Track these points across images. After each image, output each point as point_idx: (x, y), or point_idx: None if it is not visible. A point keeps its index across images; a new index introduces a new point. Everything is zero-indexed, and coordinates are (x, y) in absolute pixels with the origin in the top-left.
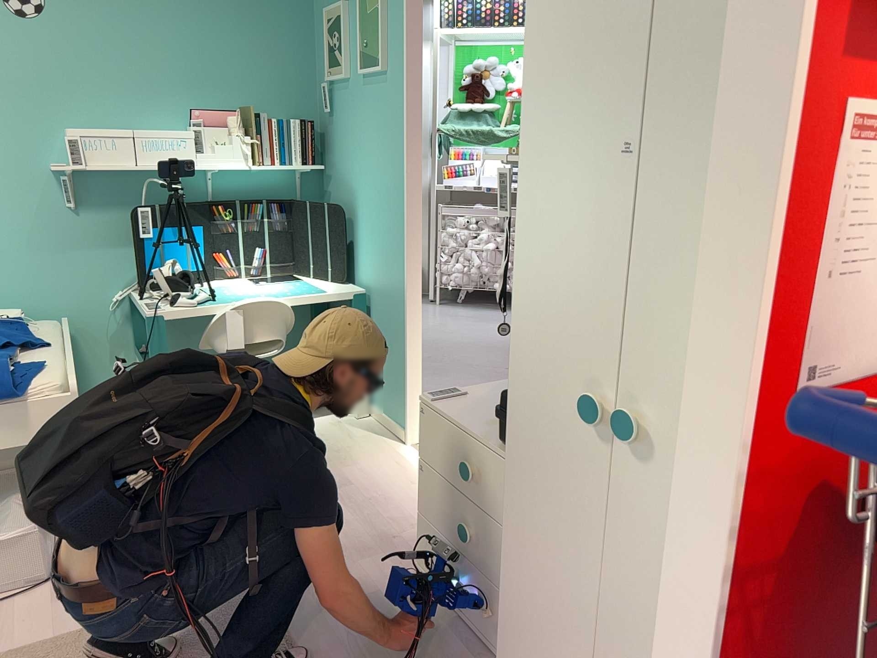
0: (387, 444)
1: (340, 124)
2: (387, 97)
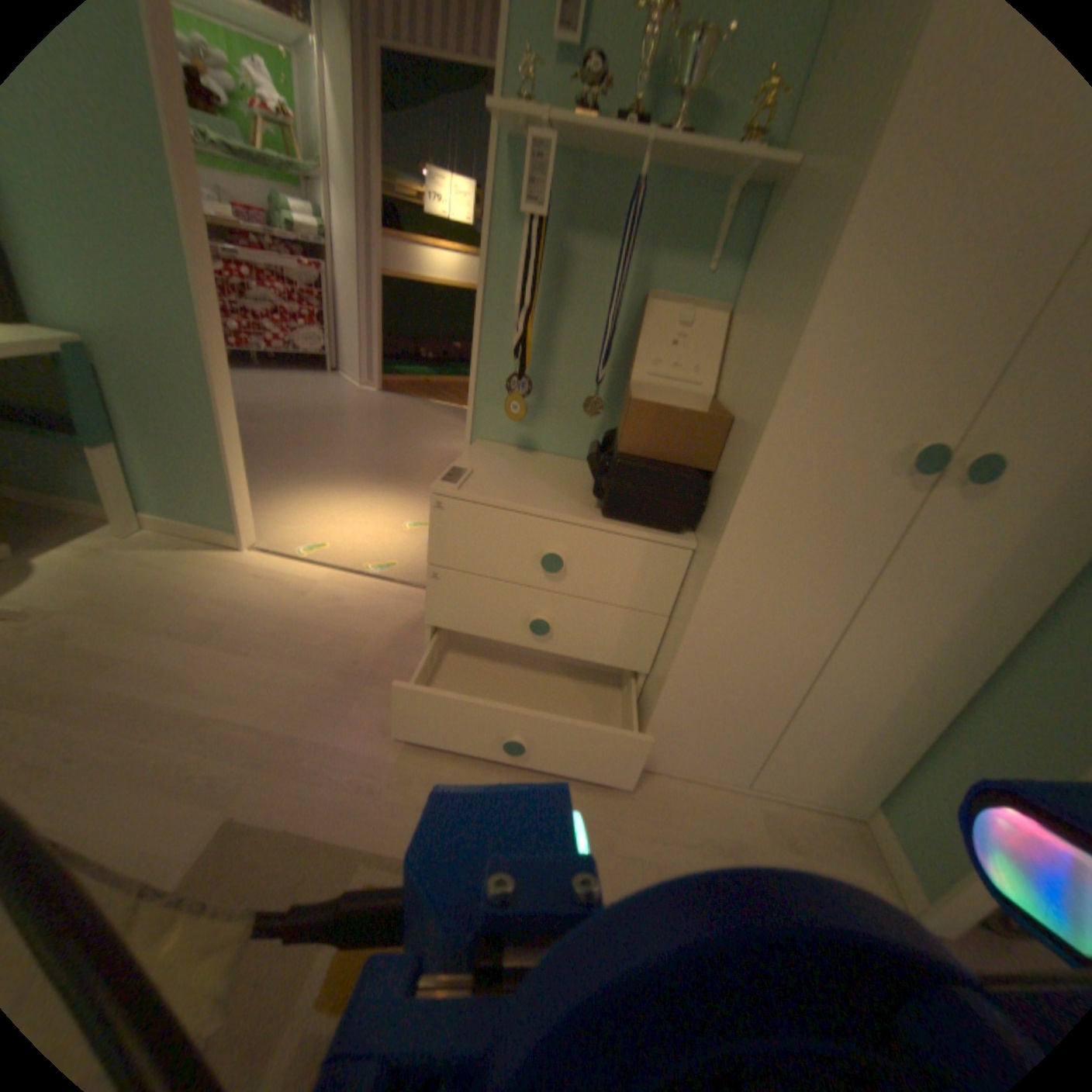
0: (212, 558)
1: None
2: None
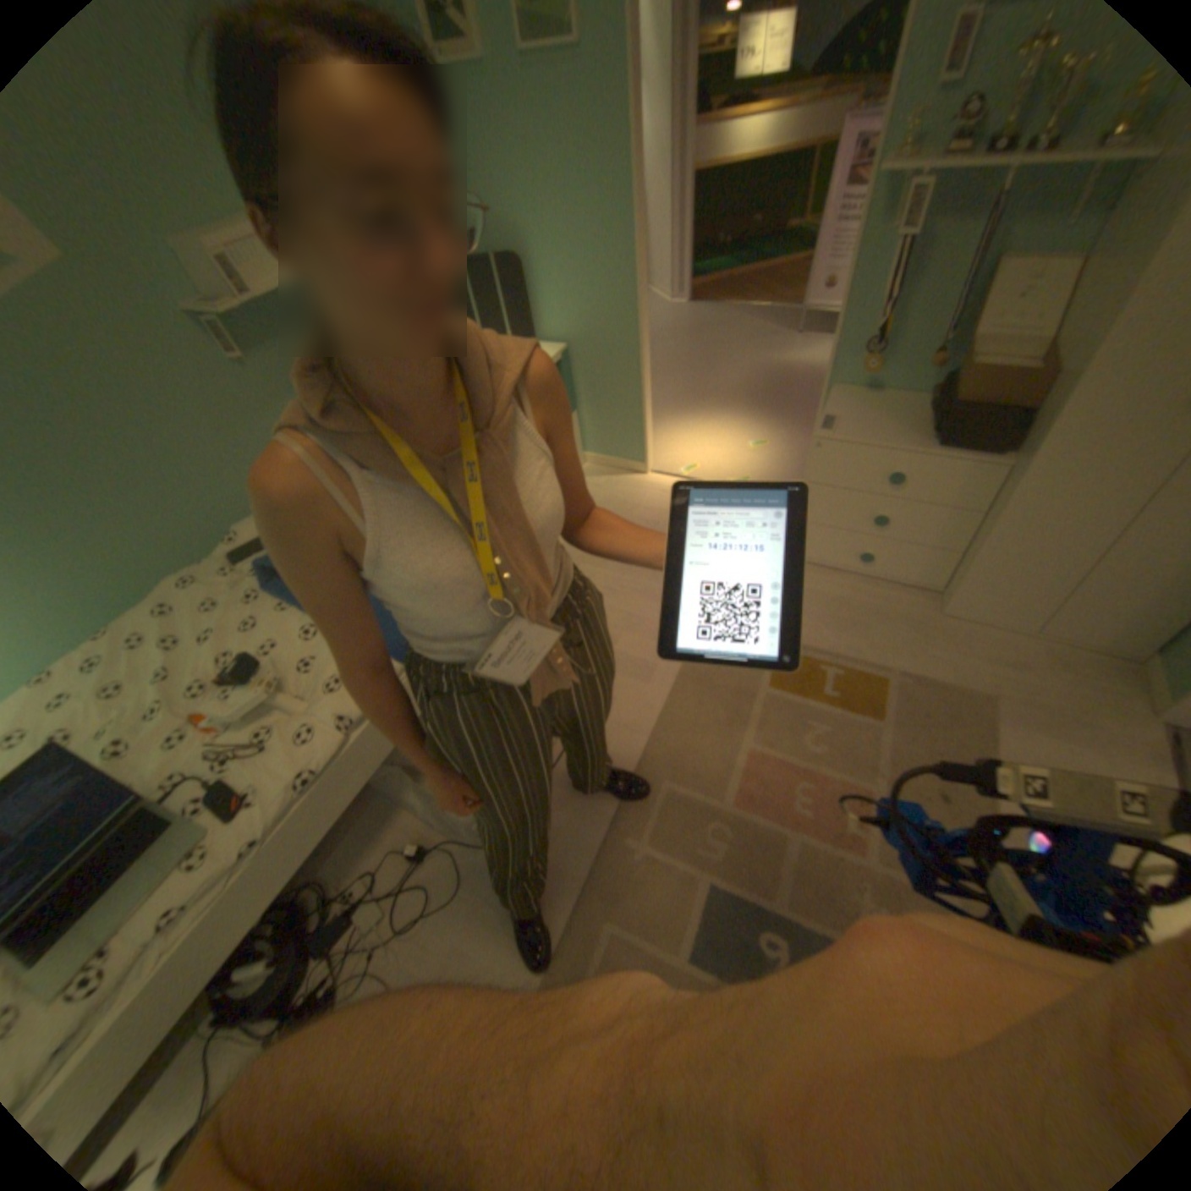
0: (632, 478)
1: (471, 137)
2: (583, 87)
